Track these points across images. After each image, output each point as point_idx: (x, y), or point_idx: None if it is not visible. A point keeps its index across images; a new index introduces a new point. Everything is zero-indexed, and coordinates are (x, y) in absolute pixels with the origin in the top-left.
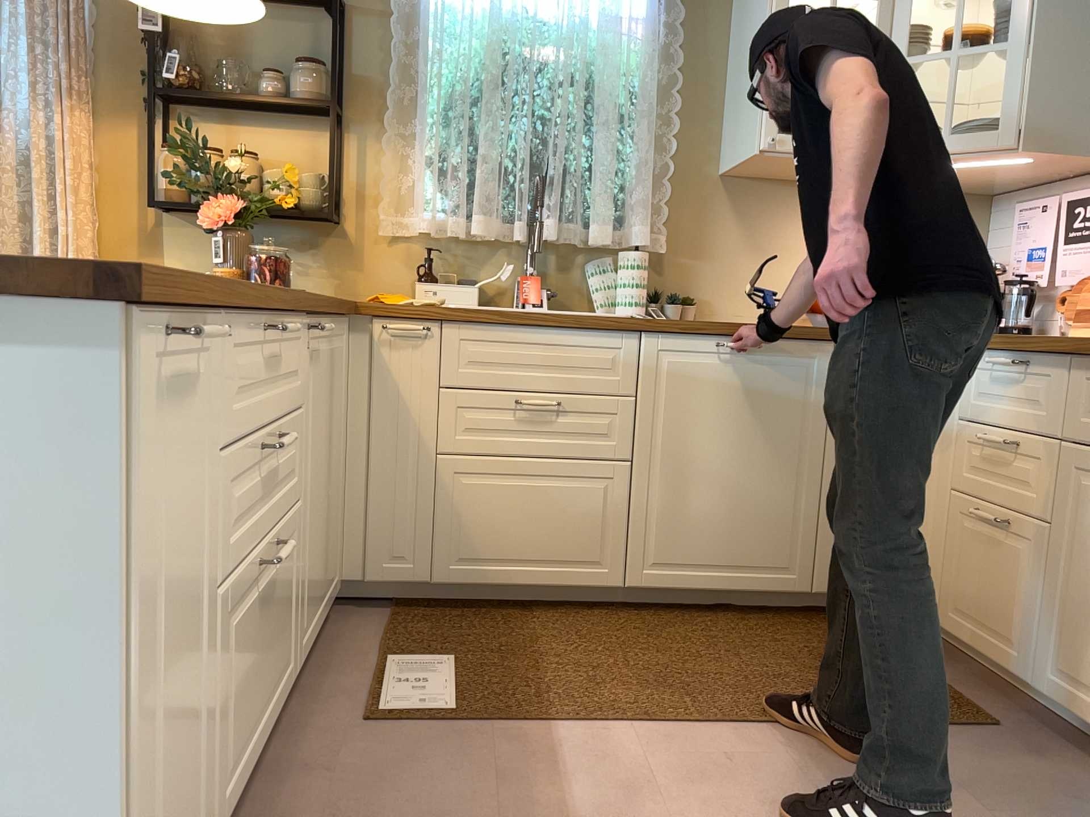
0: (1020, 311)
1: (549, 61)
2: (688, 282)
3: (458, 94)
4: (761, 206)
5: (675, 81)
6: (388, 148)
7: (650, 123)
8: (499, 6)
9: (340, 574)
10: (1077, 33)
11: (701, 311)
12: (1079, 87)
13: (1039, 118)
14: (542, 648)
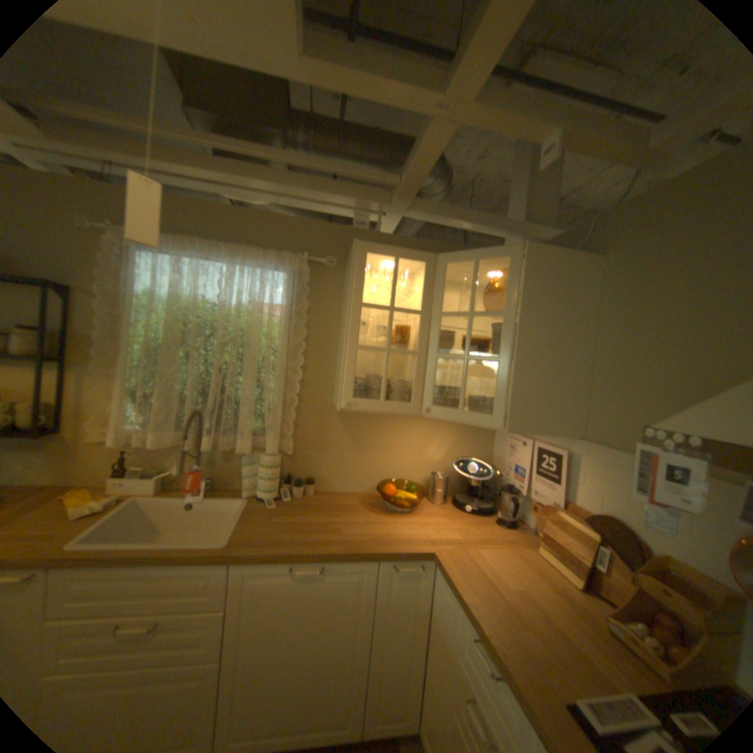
0: (510, 507)
1: (218, 330)
2: (311, 468)
3: (145, 353)
4: (359, 421)
5: (303, 346)
6: (94, 386)
7: (285, 373)
8: (179, 295)
9: None
10: (543, 357)
11: (320, 485)
12: (544, 392)
13: (519, 413)
14: None
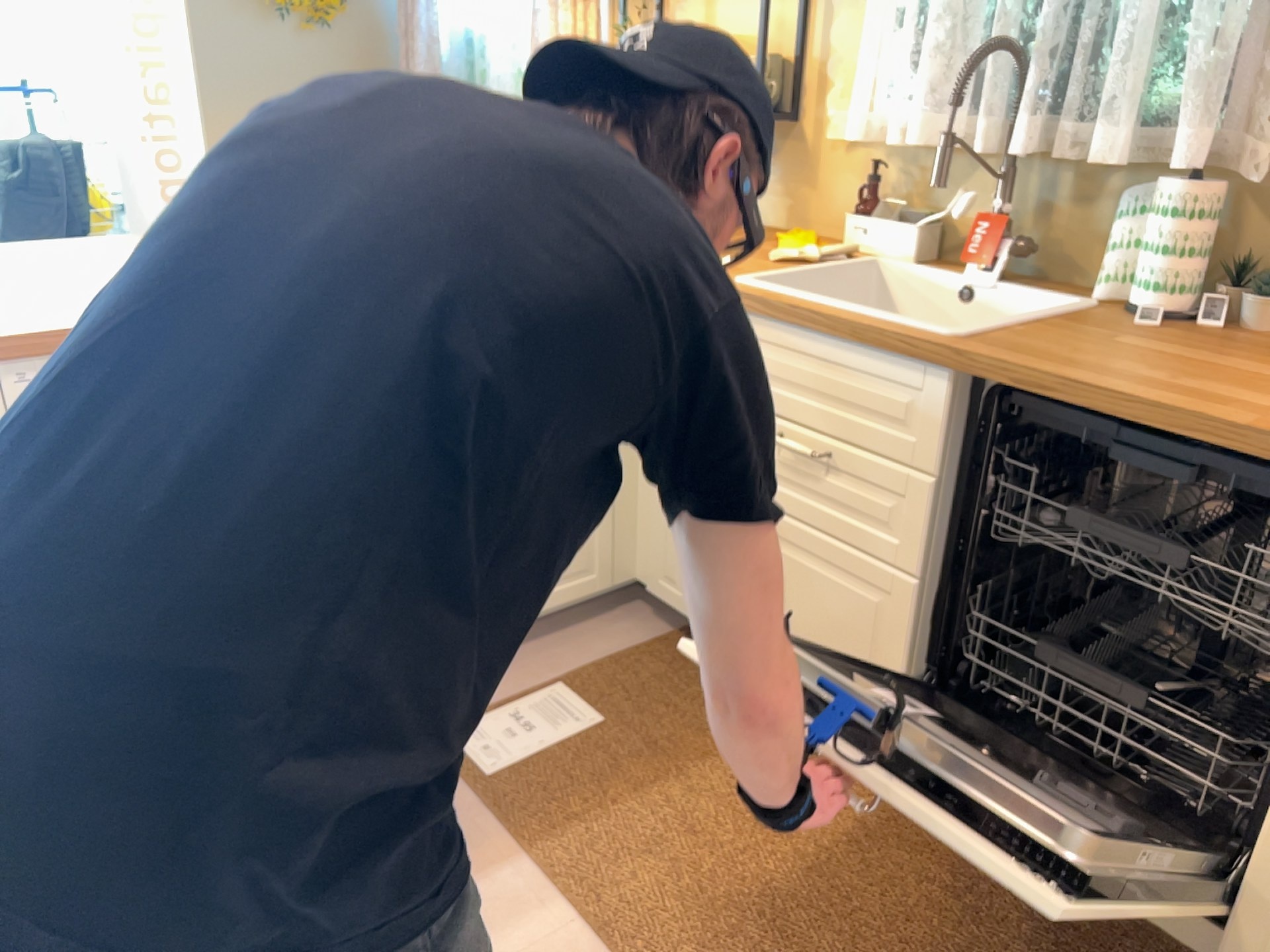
0: None
1: None
2: None
3: None
4: None
5: None
6: (839, 10)
7: None
8: None
9: (625, 571)
10: None
11: None
12: None
13: None
14: (705, 768)
